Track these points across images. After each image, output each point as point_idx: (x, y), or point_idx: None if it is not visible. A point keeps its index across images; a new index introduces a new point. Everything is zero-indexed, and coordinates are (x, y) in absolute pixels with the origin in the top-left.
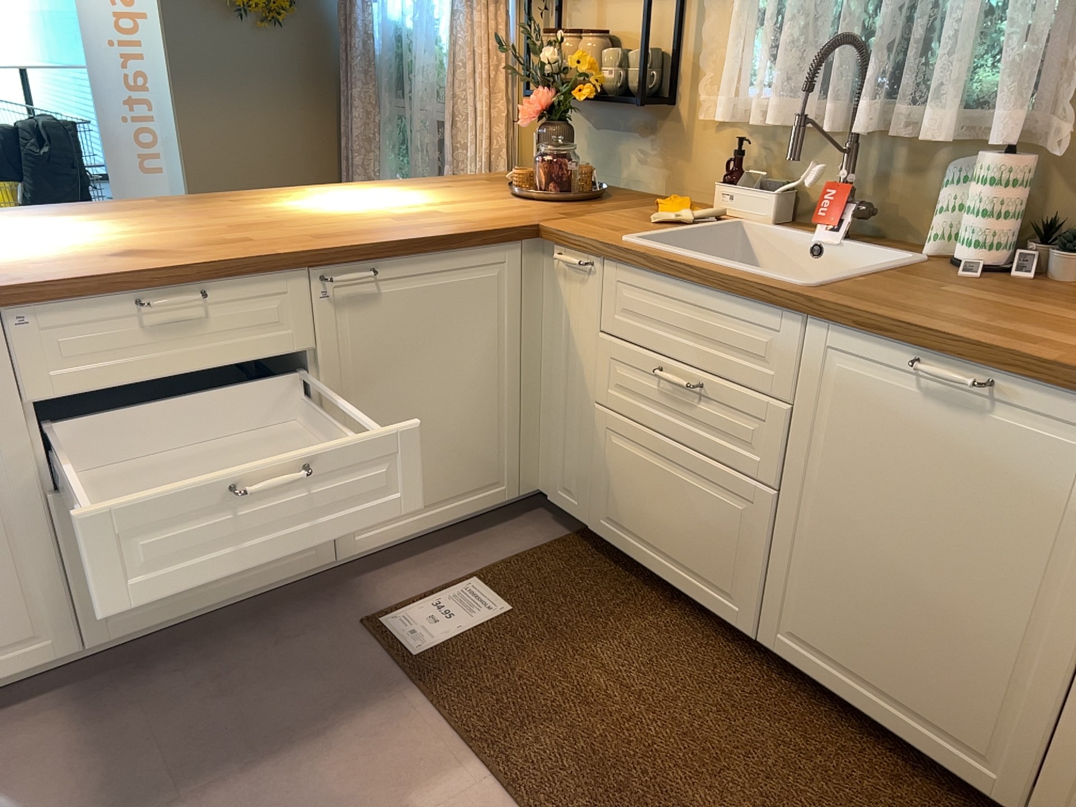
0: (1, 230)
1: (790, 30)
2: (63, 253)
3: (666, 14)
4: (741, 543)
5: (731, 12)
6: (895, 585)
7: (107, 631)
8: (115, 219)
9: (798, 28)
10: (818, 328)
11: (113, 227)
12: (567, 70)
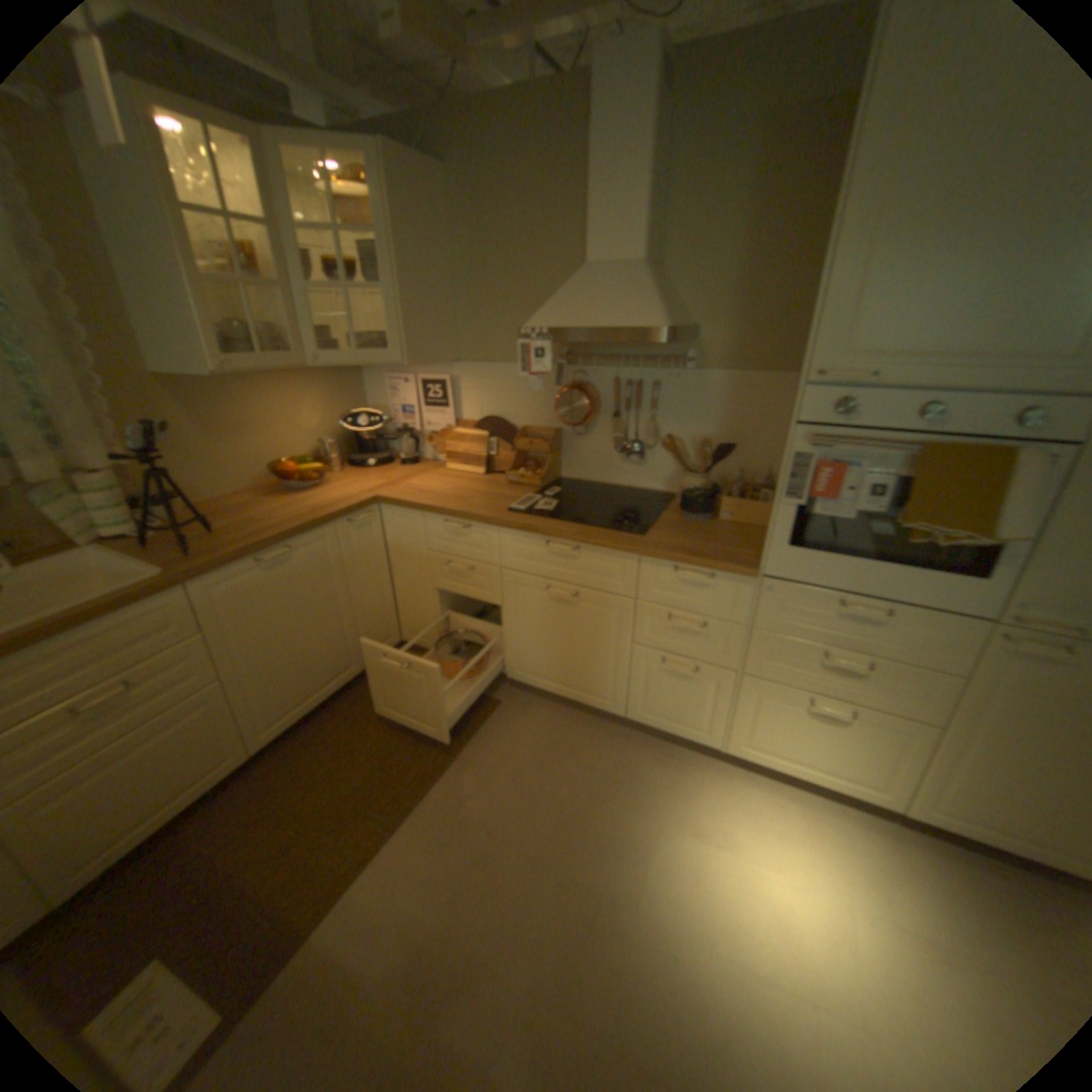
0: None
1: None
2: None
3: None
4: (212, 730)
5: None
6: (293, 651)
7: None
8: None
9: None
10: (194, 585)
11: None
12: None
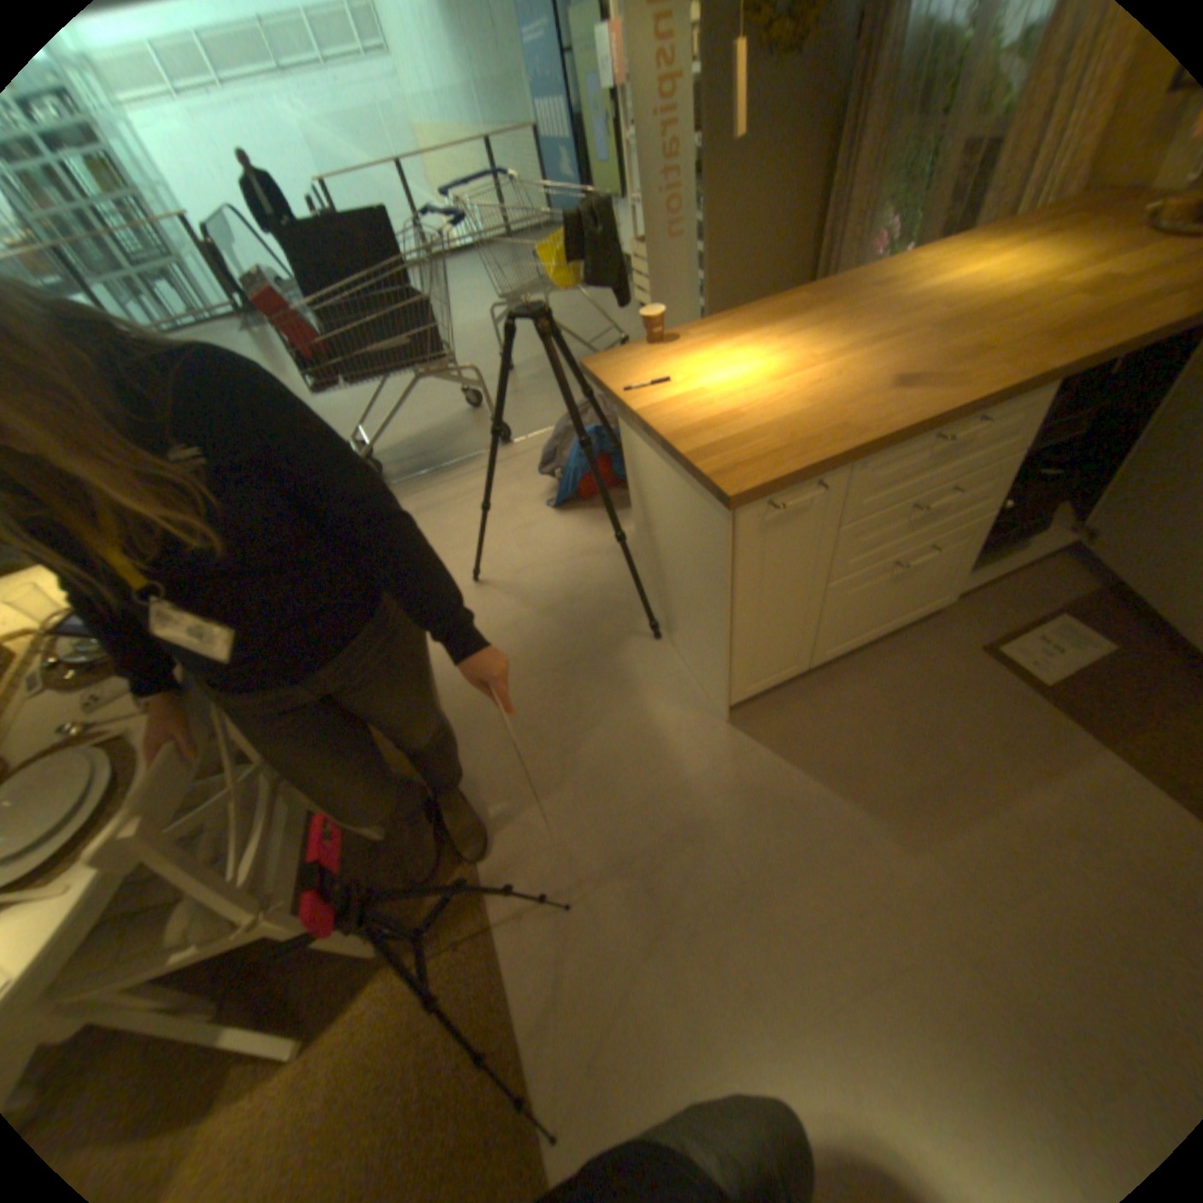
0: (737, 353)
1: None
2: (840, 383)
3: None
4: None
5: None
6: None
7: (823, 659)
8: (809, 326)
9: None
10: None
11: (826, 339)
12: None
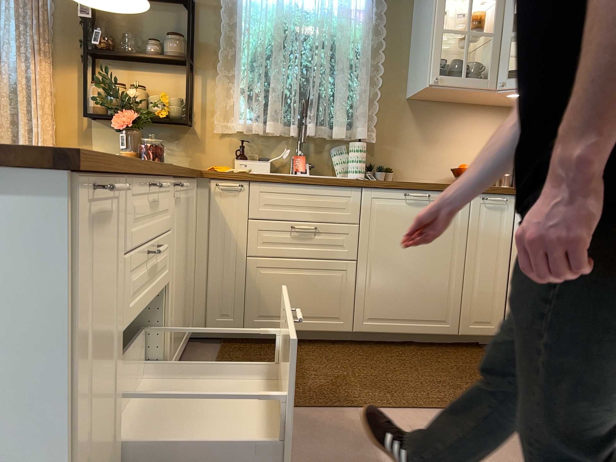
0: None
1: (273, 94)
2: None
3: (184, 83)
4: (342, 291)
5: (227, 85)
6: (409, 275)
7: None
8: None
9: (277, 94)
10: (368, 191)
11: None
12: (140, 102)
